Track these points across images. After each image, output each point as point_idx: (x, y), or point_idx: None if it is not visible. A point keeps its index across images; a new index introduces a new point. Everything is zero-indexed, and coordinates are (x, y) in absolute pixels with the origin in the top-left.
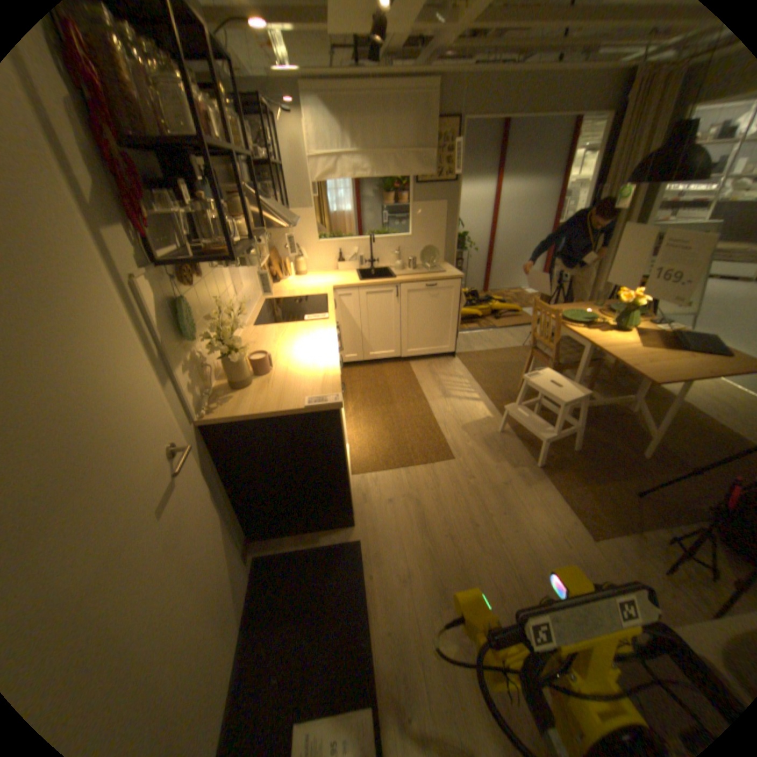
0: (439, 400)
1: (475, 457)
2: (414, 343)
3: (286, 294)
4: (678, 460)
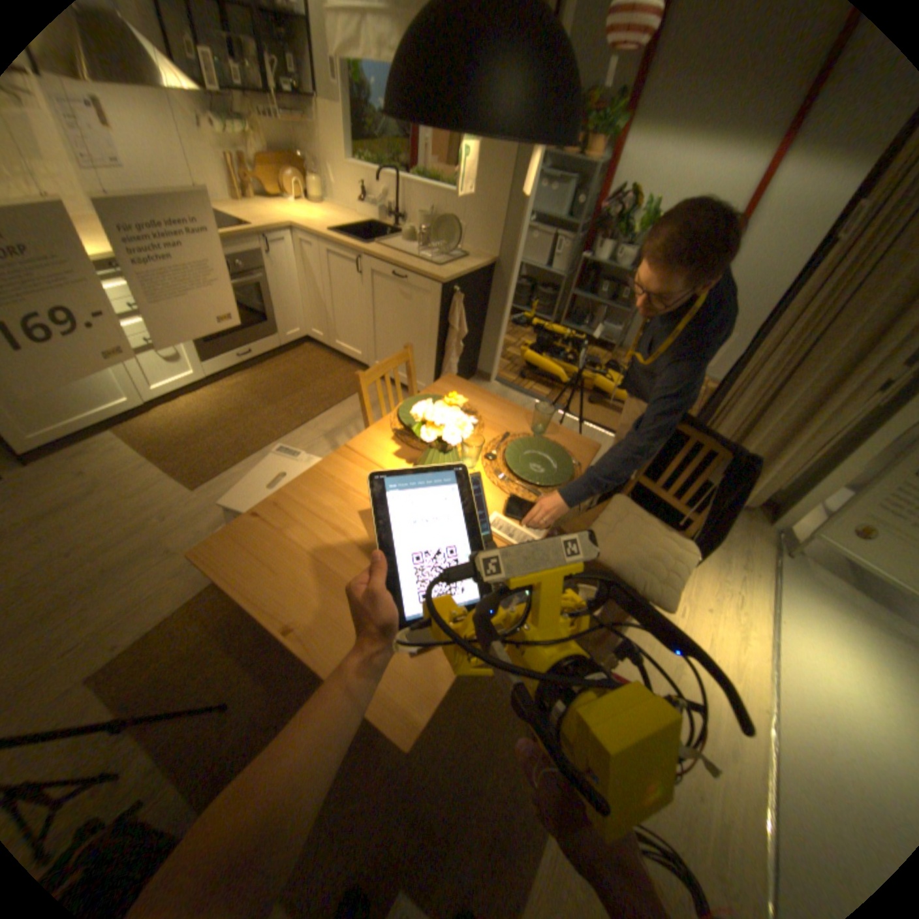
0: (311, 433)
1: (208, 505)
2: (384, 355)
3: (234, 209)
4: (367, 737)
